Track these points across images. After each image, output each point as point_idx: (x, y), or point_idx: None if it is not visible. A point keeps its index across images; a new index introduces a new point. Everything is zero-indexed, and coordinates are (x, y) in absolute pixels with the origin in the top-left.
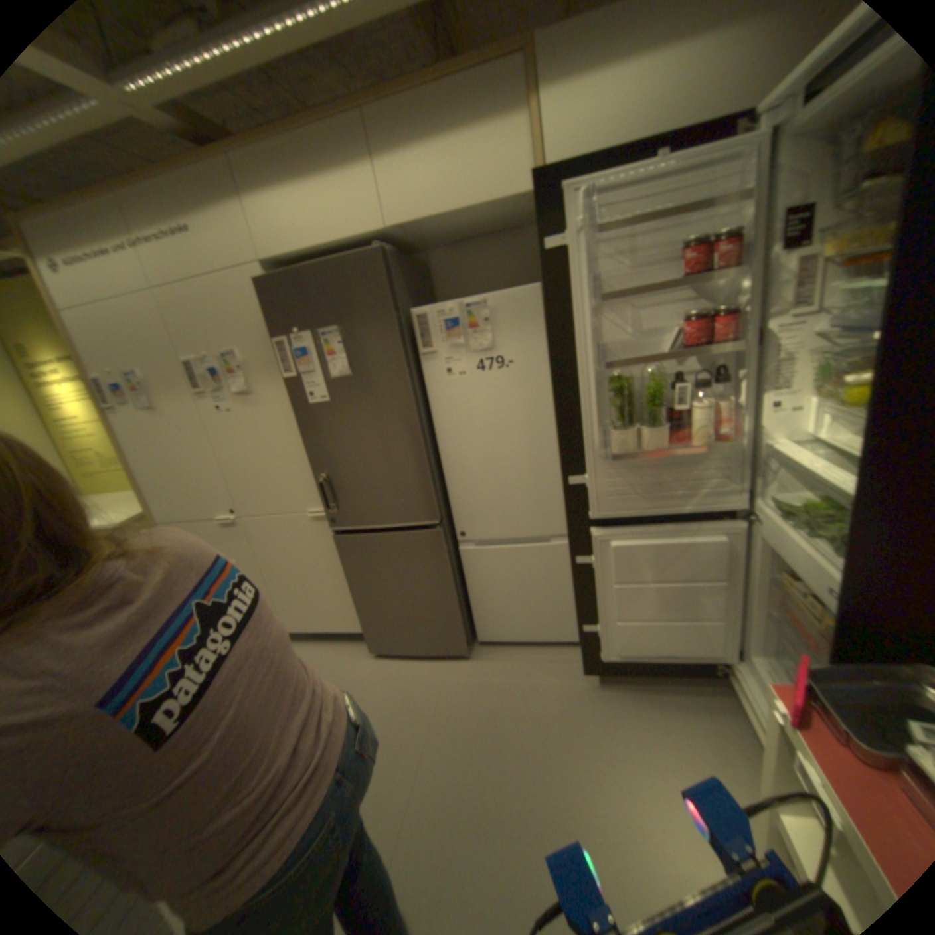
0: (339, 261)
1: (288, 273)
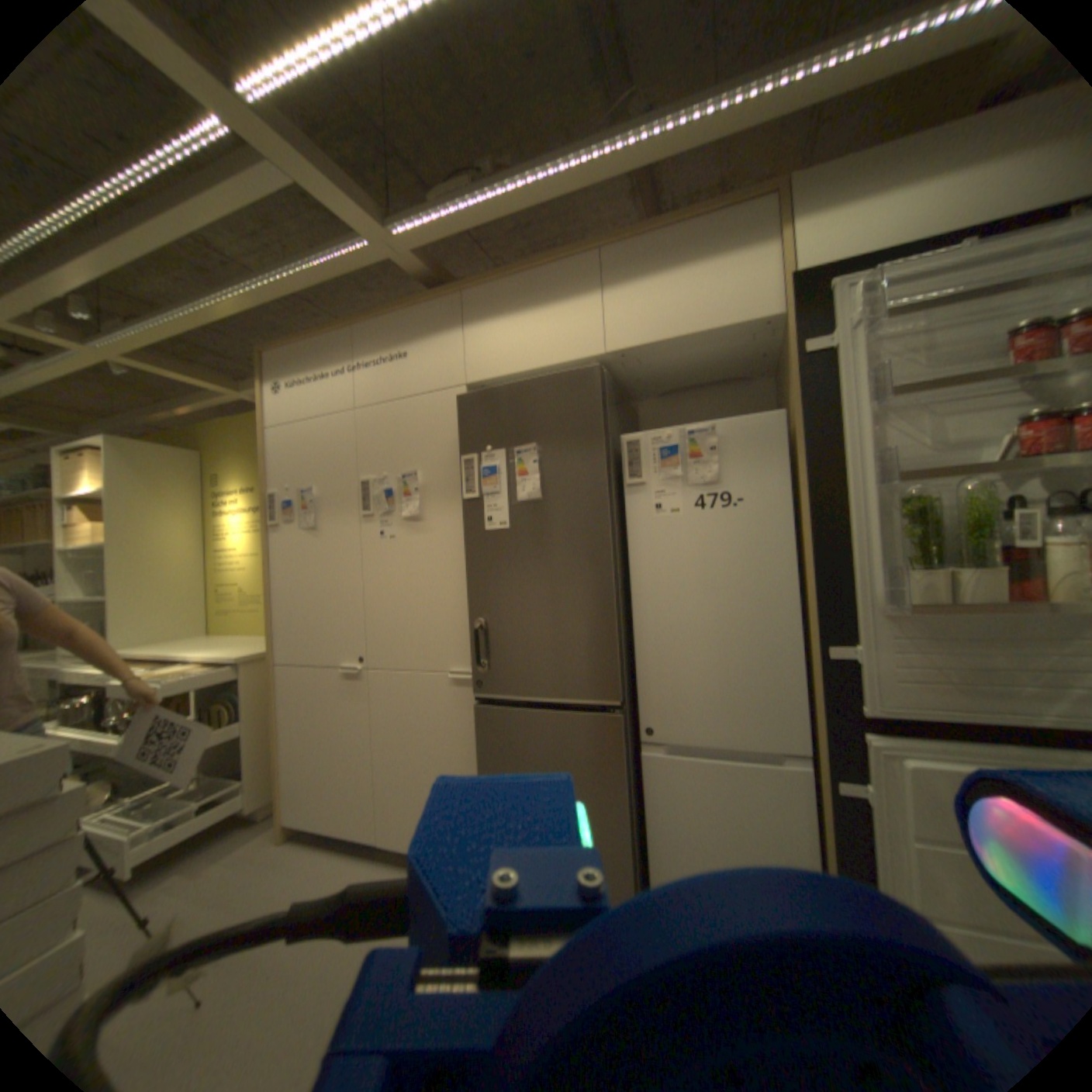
0: (553, 378)
1: (497, 390)
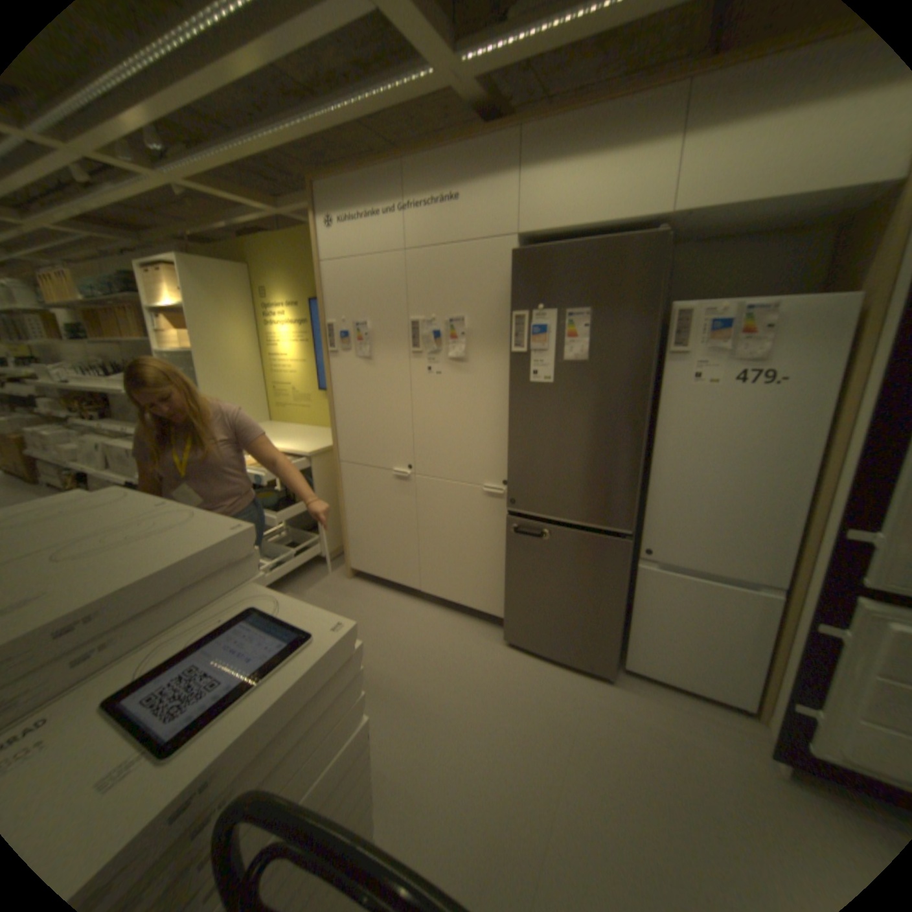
0: (618, 241)
1: (557, 248)
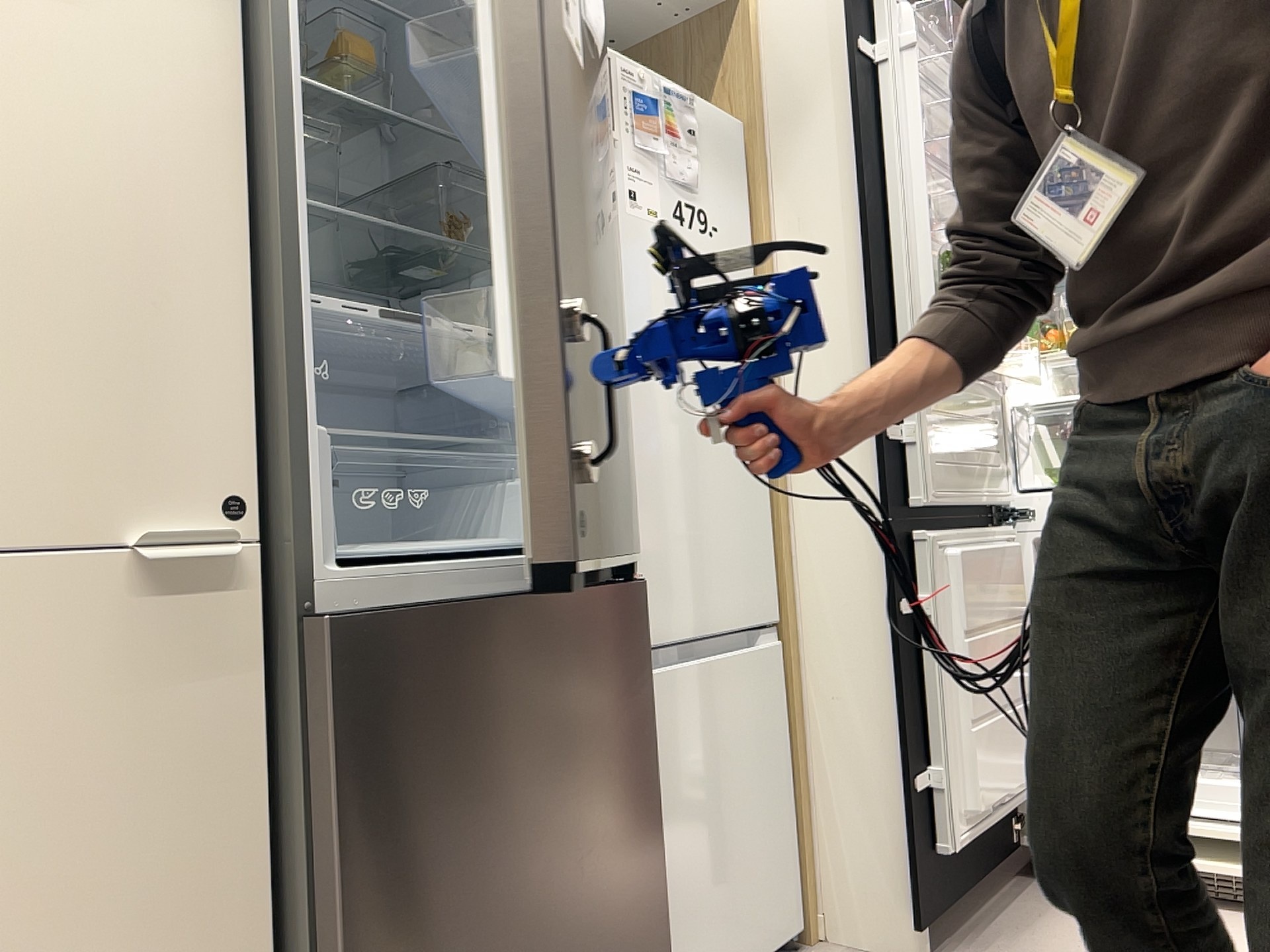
0: None
1: None
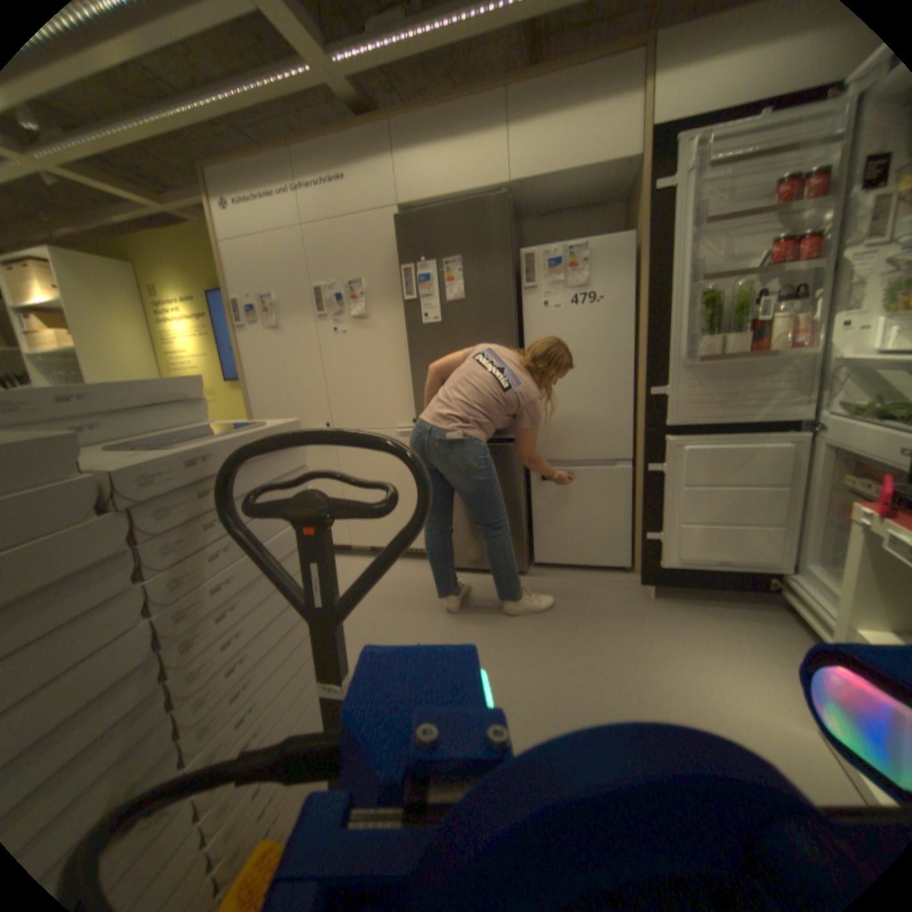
0: (472, 202)
1: (427, 211)
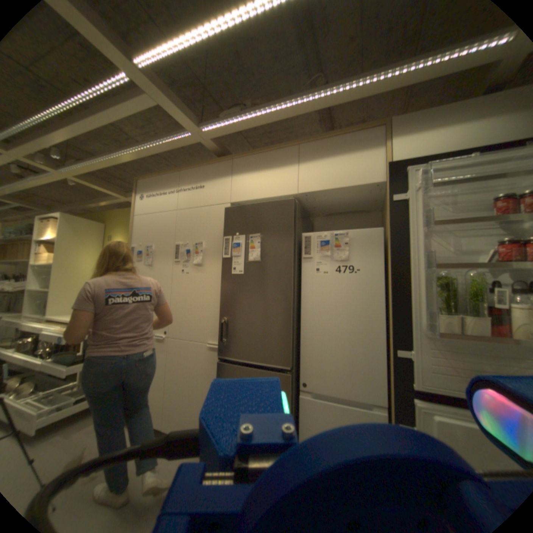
0: (271, 203)
1: (244, 206)
